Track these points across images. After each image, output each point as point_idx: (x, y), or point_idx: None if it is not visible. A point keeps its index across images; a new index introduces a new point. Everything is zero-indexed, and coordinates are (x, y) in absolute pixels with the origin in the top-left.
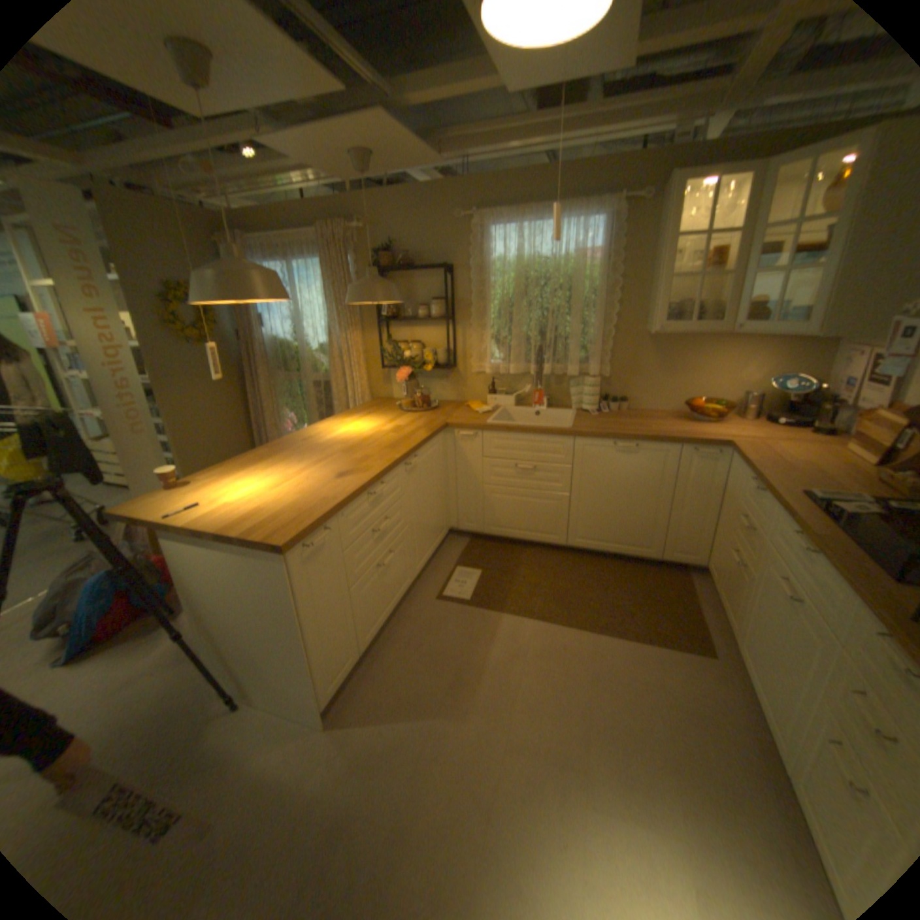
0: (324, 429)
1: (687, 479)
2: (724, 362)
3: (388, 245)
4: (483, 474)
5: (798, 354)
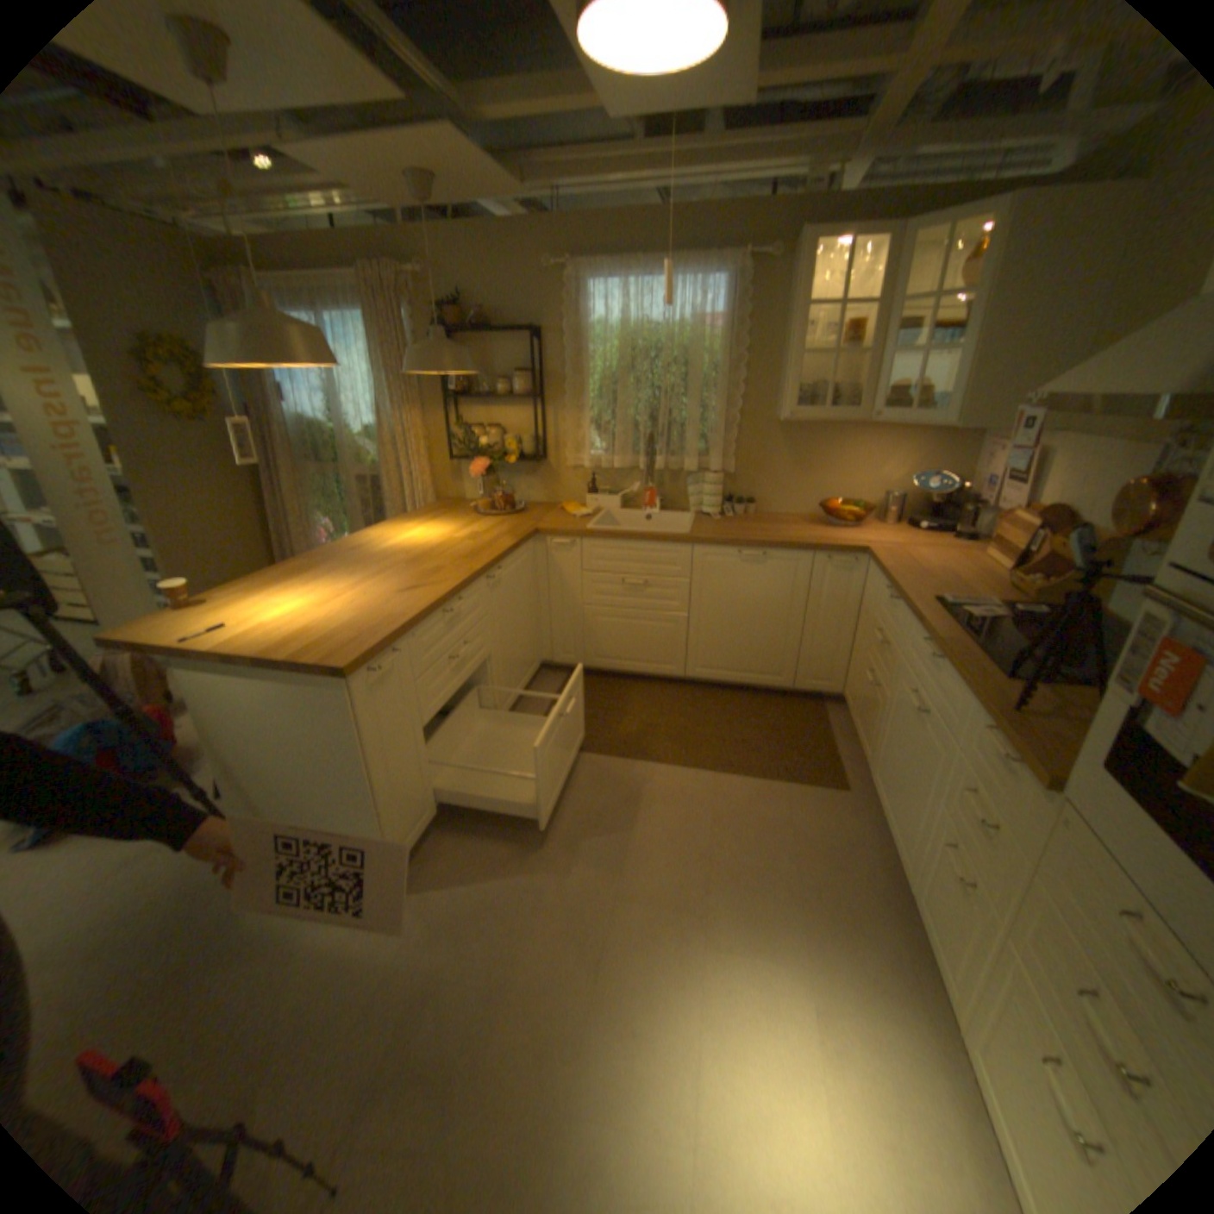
0: (378, 537)
1: (819, 593)
2: (862, 457)
3: (456, 299)
4: (583, 592)
5: (941, 449)
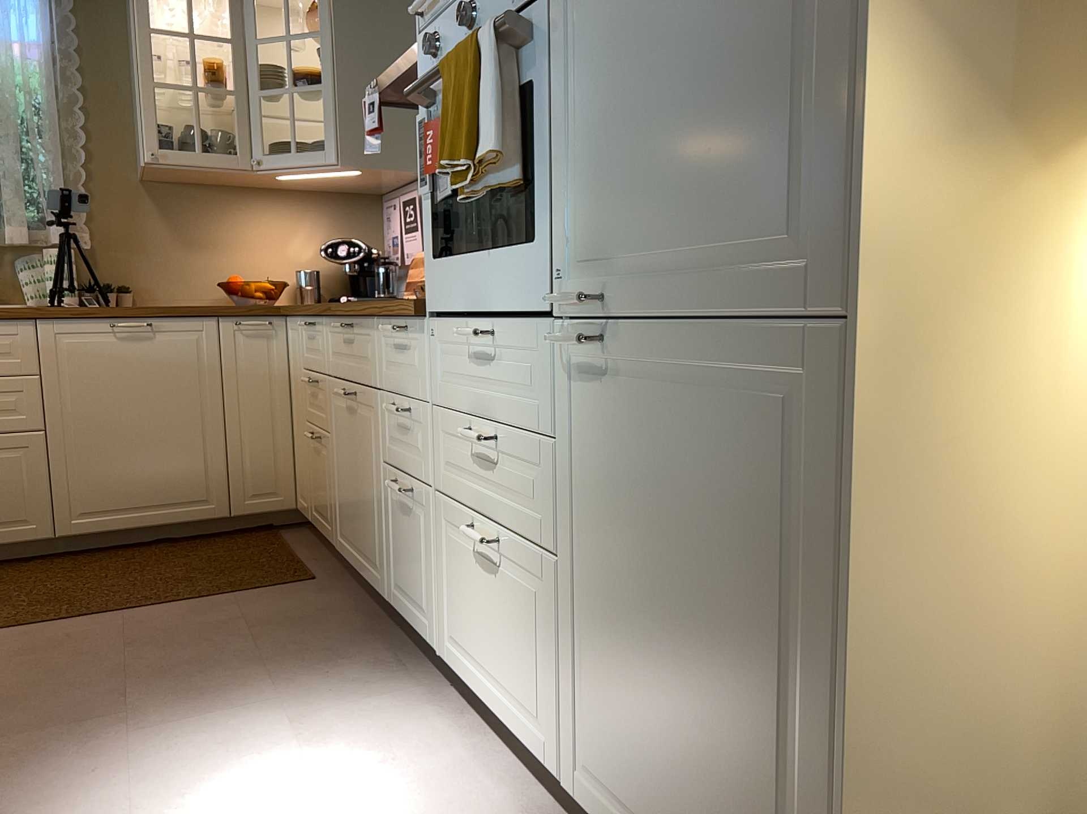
0: None
1: (236, 371)
2: (260, 231)
3: None
4: None
5: (344, 223)
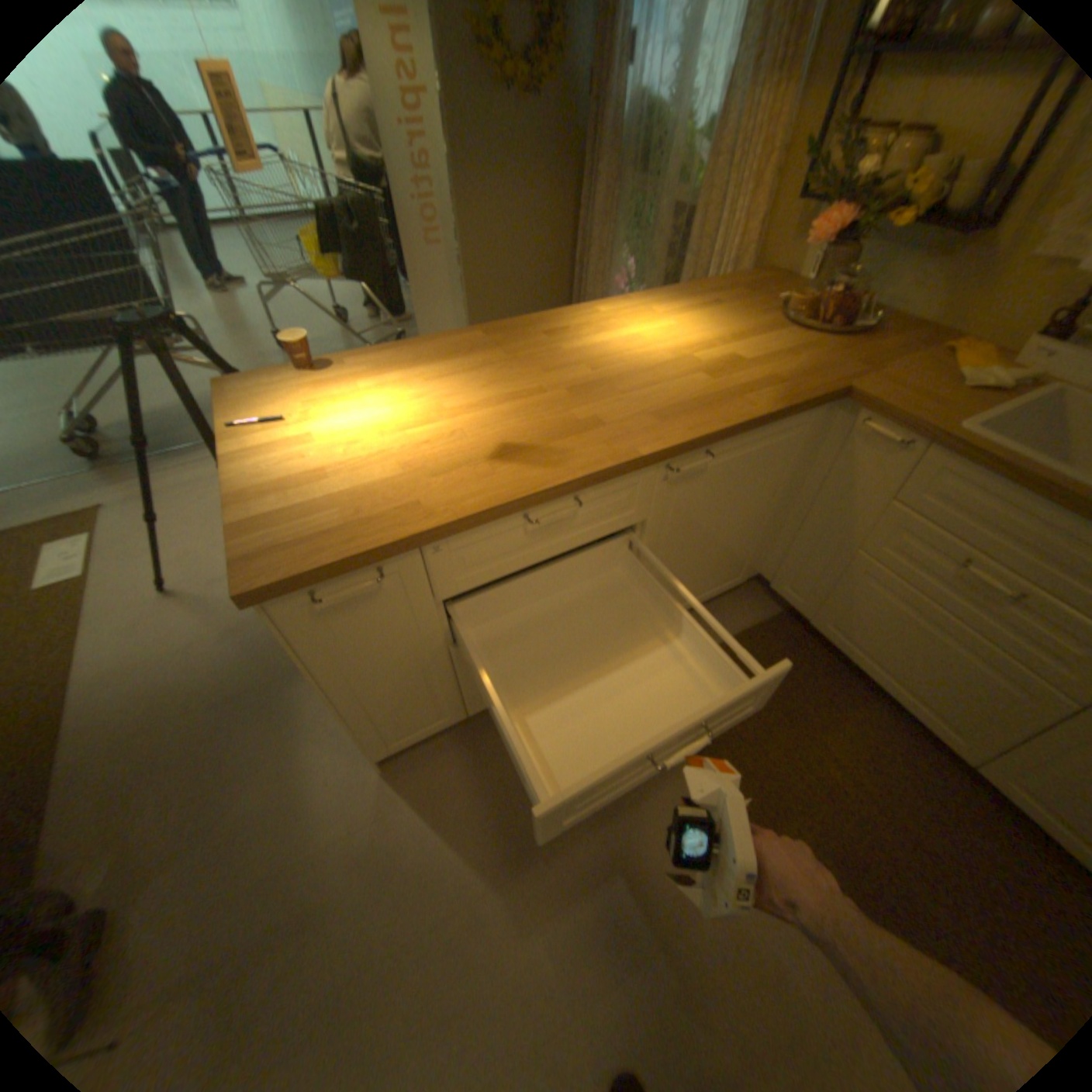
0: (603, 318)
1: None
2: None
3: None
4: (876, 533)
5: None
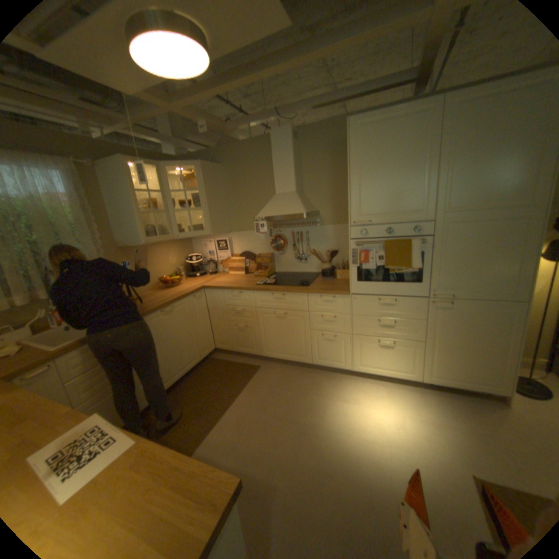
0: None
1: (195, 313)
2: (160, 258)
3: None
4: (71, 400)
5: (182, 248)
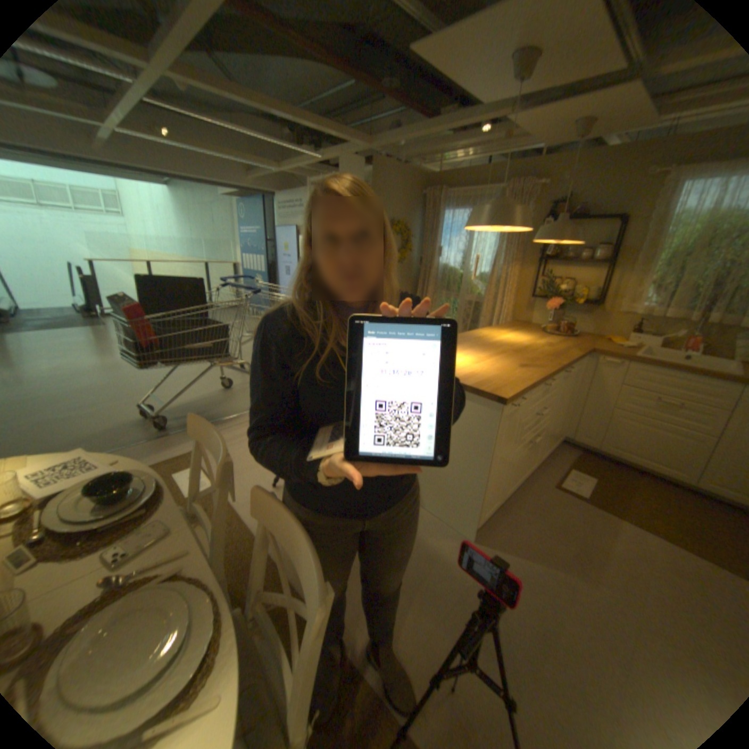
0: (488, 334)
1: None
2: None
3: (568, 198)
4: (619, 399)
5: None
